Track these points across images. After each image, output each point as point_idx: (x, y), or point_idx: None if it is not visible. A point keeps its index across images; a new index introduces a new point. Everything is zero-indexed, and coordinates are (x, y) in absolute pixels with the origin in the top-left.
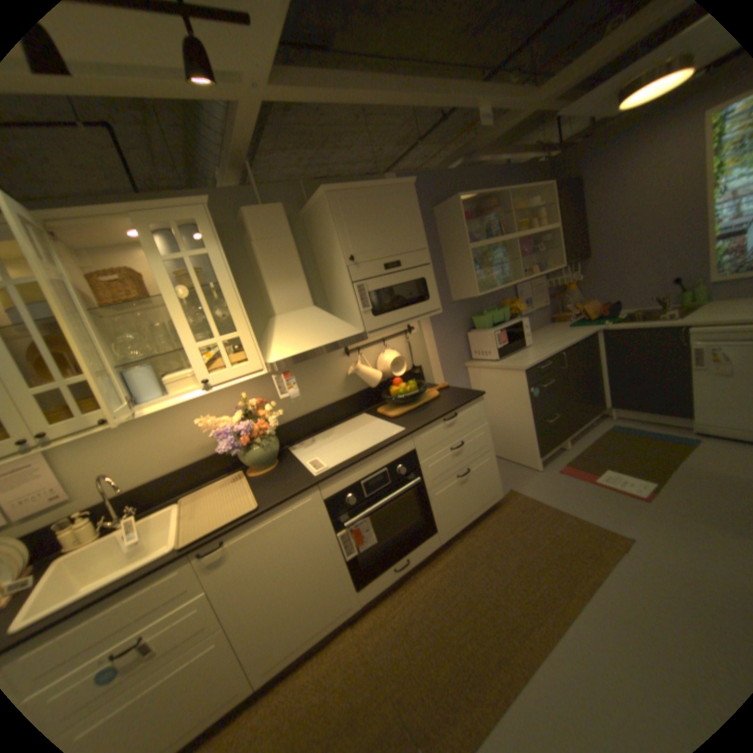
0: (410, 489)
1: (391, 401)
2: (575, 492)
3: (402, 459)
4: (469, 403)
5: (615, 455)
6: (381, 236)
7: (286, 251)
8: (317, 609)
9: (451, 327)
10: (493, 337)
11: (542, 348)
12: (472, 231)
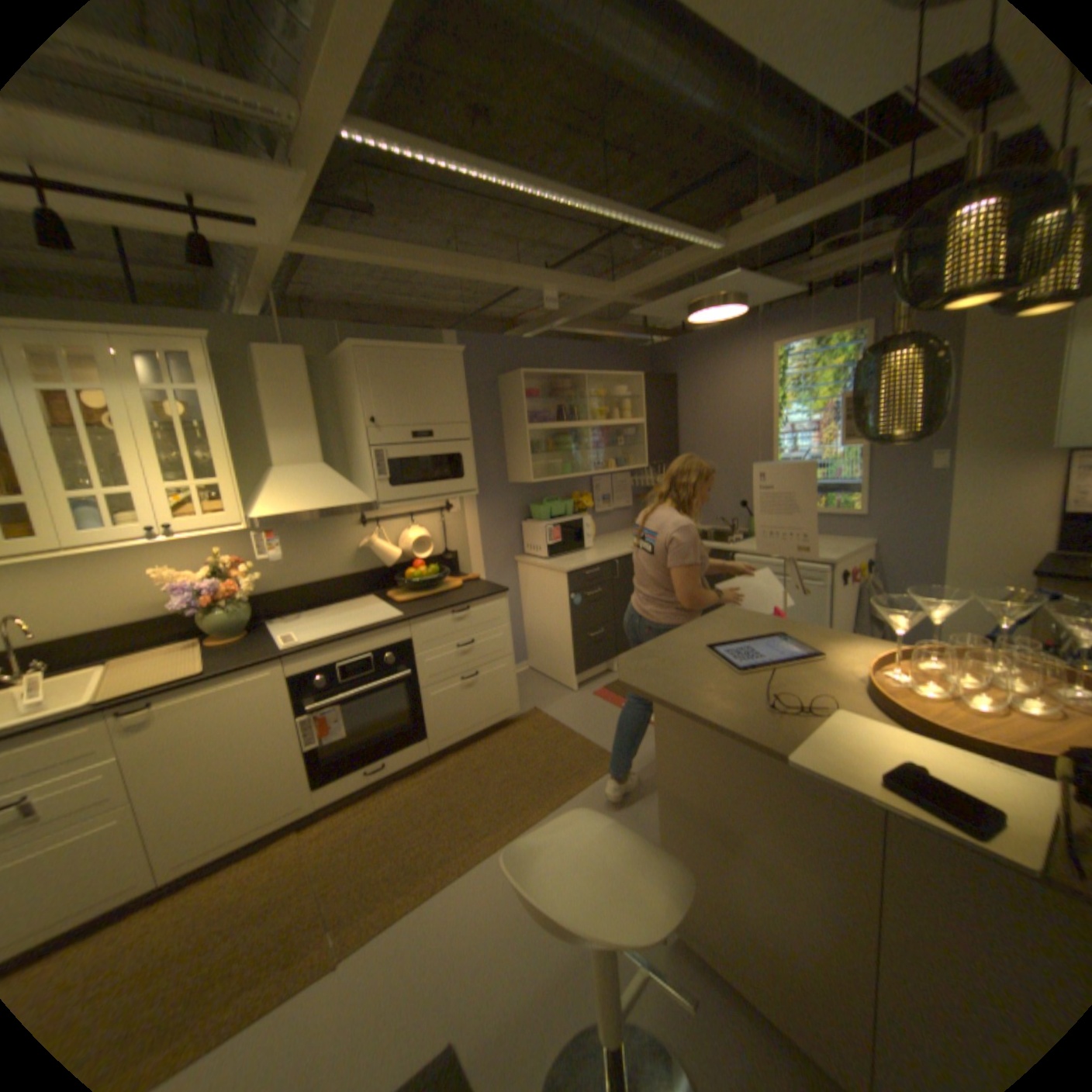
0: (399, 682)
1: (405, 584)
2: (598, 714)
3: (393, 647)
4: (487, 597)
5: None
6: (414, 401)
7: (300, 398)
8: (257, 801)
9: (504, 512)
10: (545, 532)
11: (599, 552)
12: (540, 410)
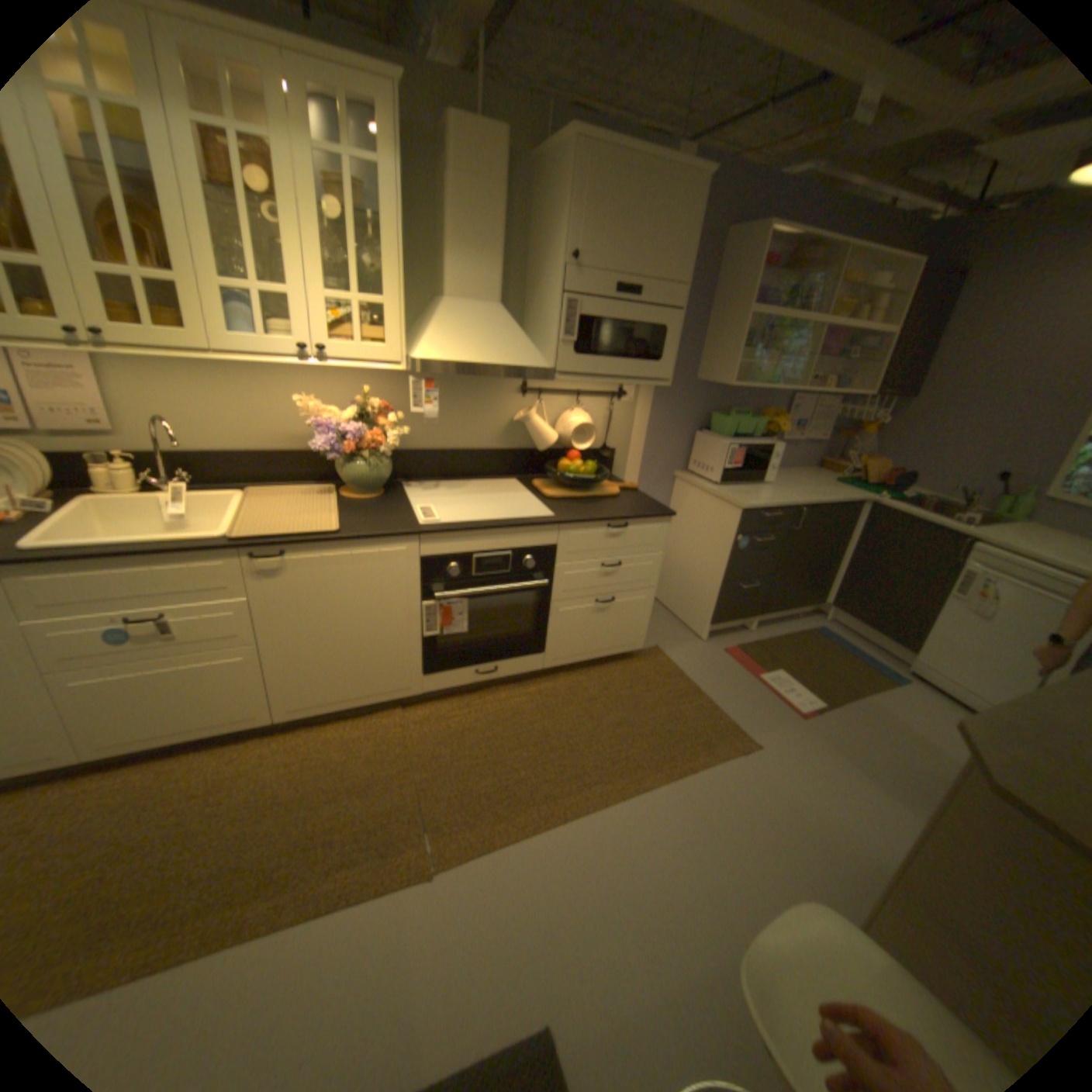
0: (532, 589)
1: (555, 477)
2: (730, 677)
3: (536, 550)
4: (650, 518)
5: (802, 658)
6: (631, 238)
7: (491, 206)
8: (372, 672)
9: (679, 415)
10: (726, 451)
11: (783, 492)
12: (770, 287)
